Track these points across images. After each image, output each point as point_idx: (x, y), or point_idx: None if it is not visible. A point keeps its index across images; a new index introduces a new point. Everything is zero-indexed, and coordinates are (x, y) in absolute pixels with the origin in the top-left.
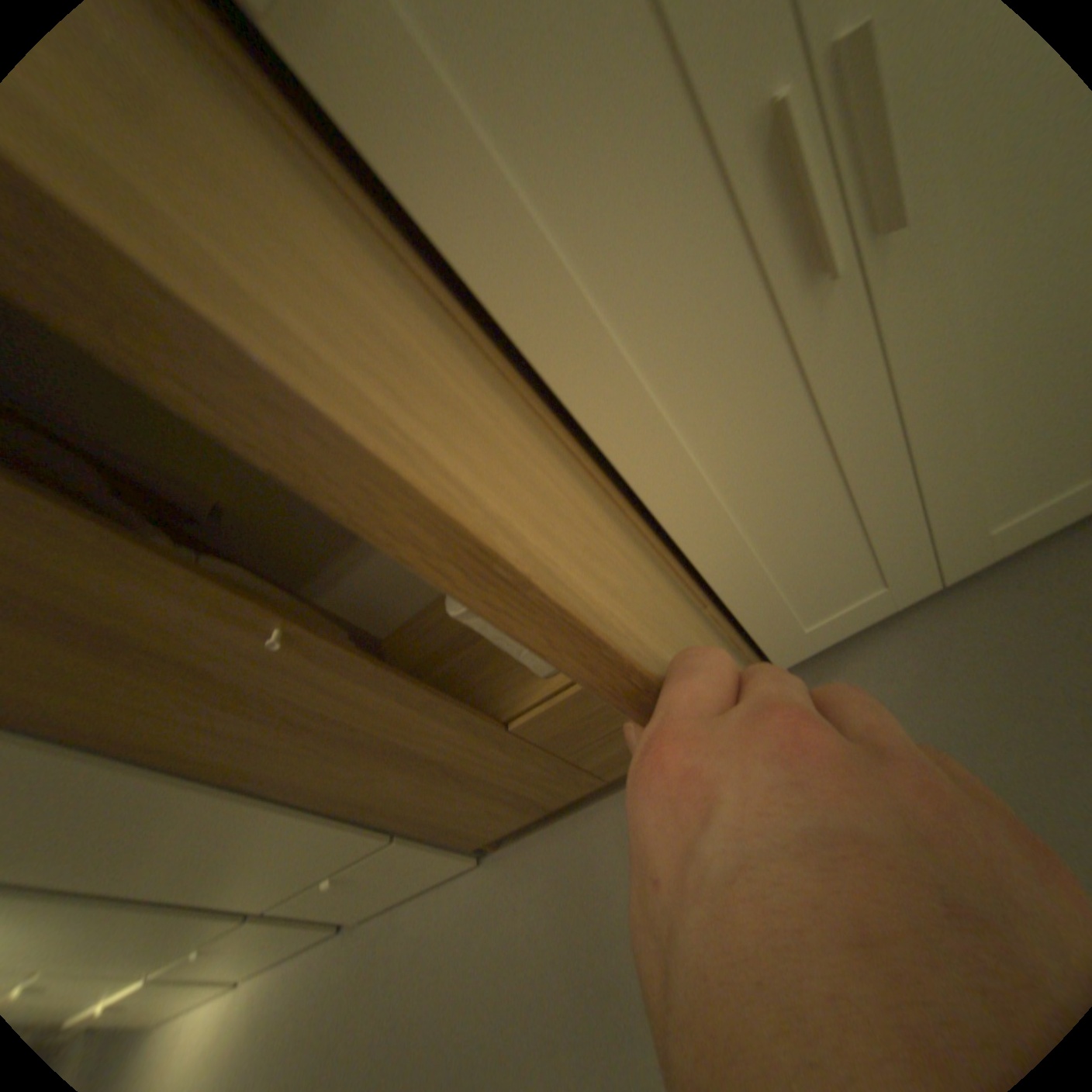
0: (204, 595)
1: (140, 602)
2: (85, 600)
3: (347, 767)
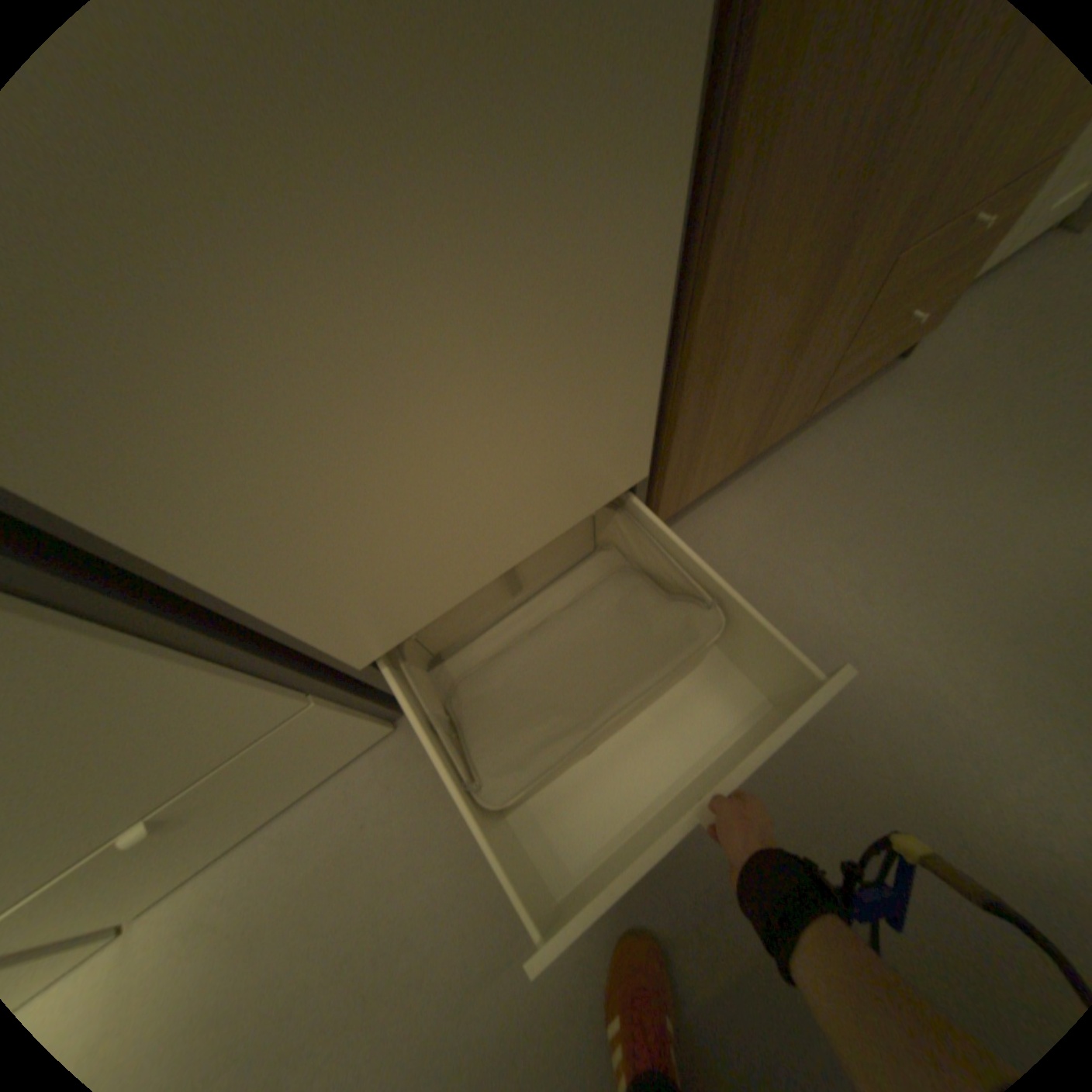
0: None
1: None
2: None
3: (797, 237)
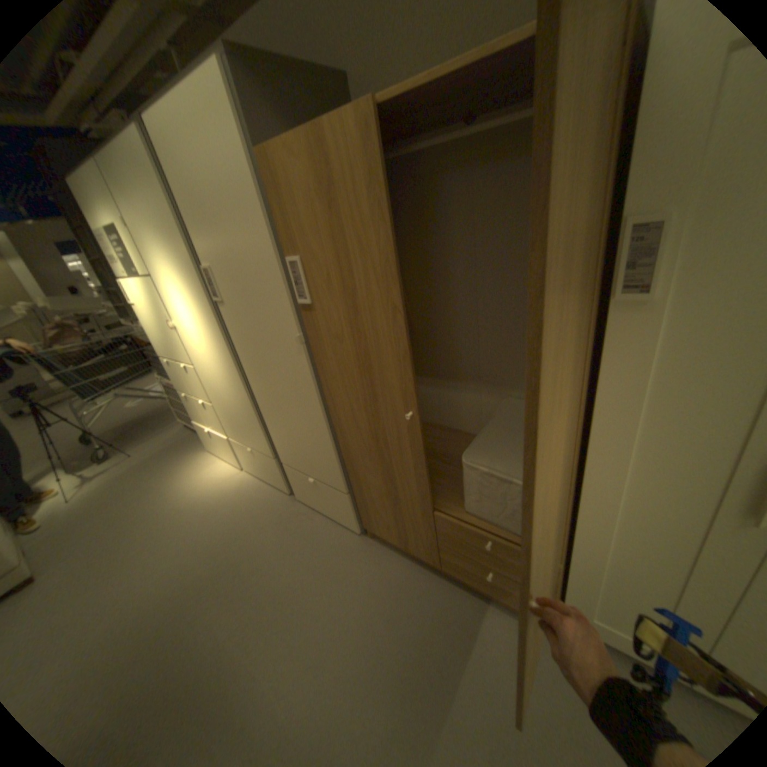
0: (404, 385)
1: (386, 369)
2: (374, 355)
3: (368, 461)
